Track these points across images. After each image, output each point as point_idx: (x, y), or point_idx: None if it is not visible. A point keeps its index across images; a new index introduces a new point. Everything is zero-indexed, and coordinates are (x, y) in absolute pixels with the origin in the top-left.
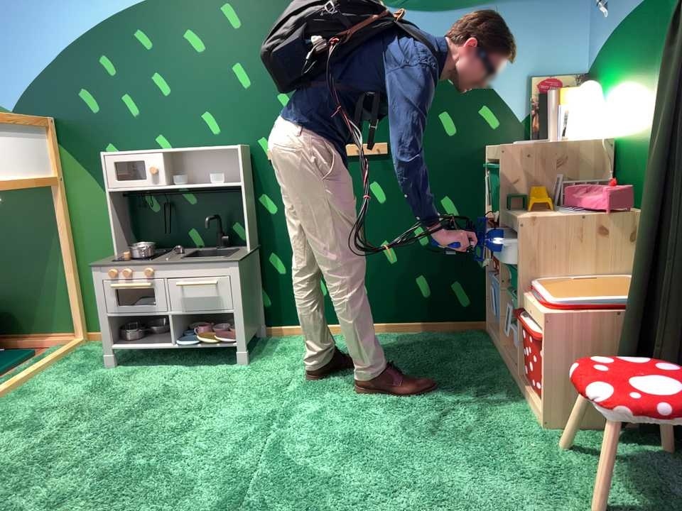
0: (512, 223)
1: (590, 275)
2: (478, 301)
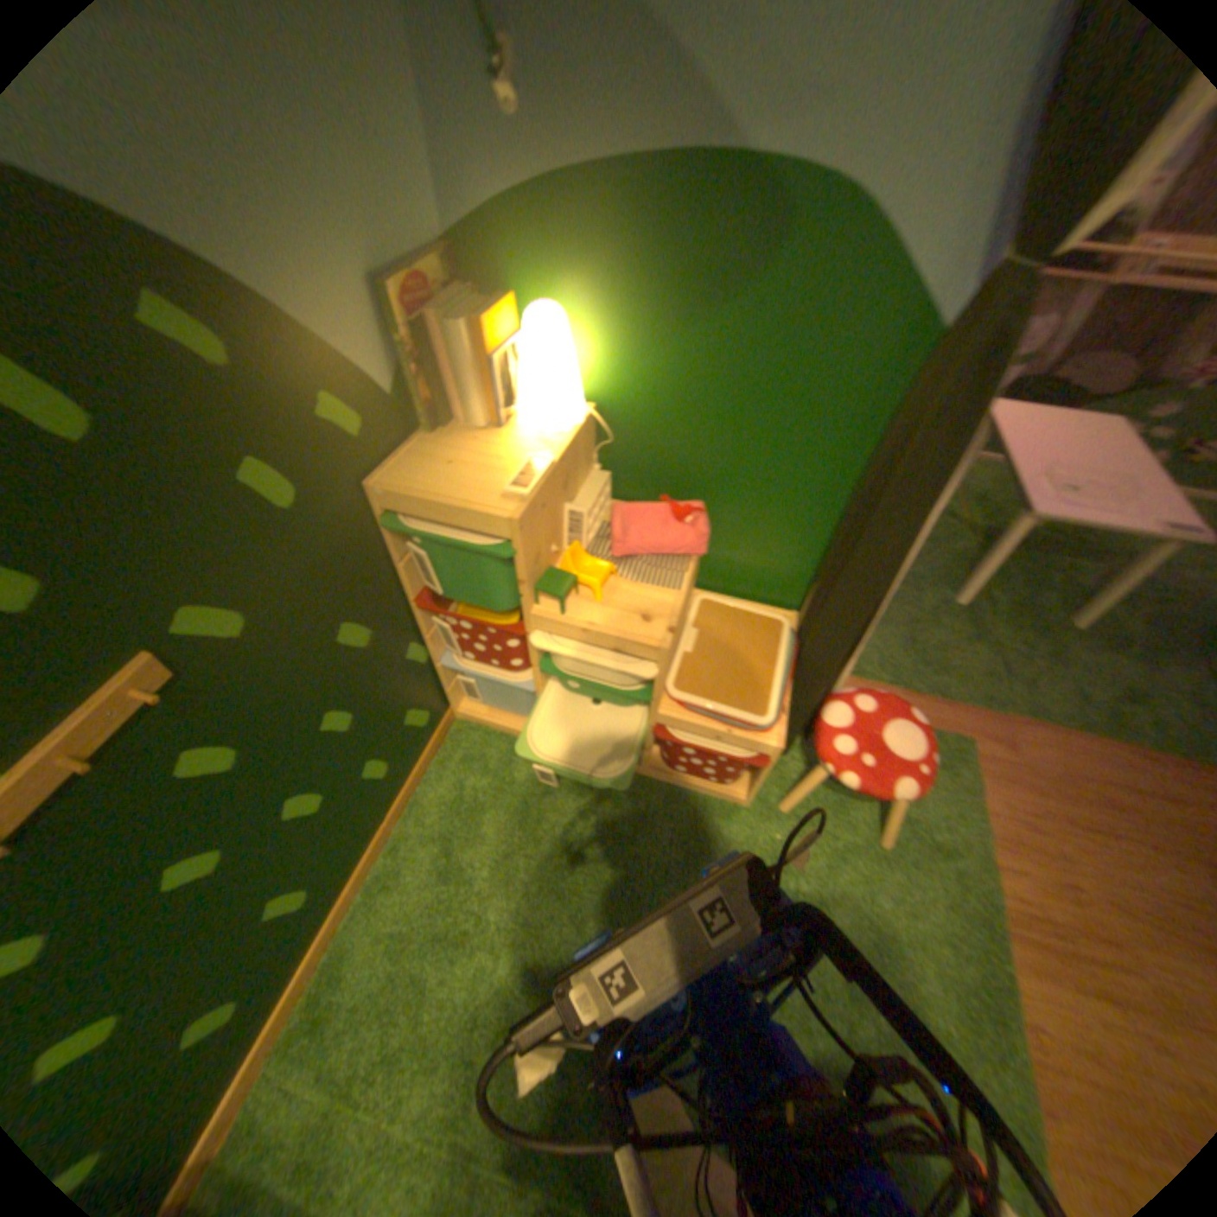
0: (619, 644)
1: (694, 631)
2: (438, 700)
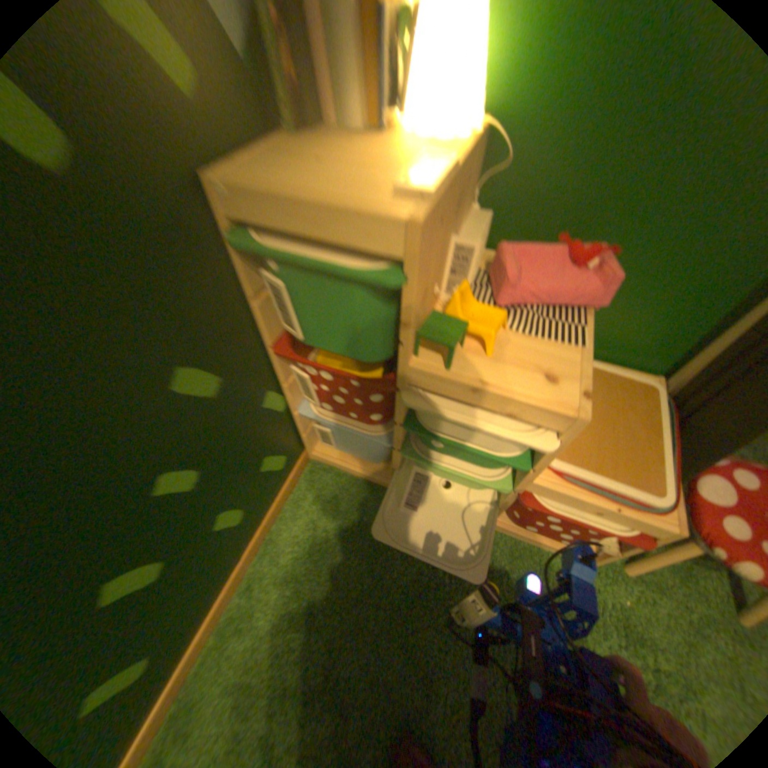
0: (515, 408)
1: None
2: (296, 443)
